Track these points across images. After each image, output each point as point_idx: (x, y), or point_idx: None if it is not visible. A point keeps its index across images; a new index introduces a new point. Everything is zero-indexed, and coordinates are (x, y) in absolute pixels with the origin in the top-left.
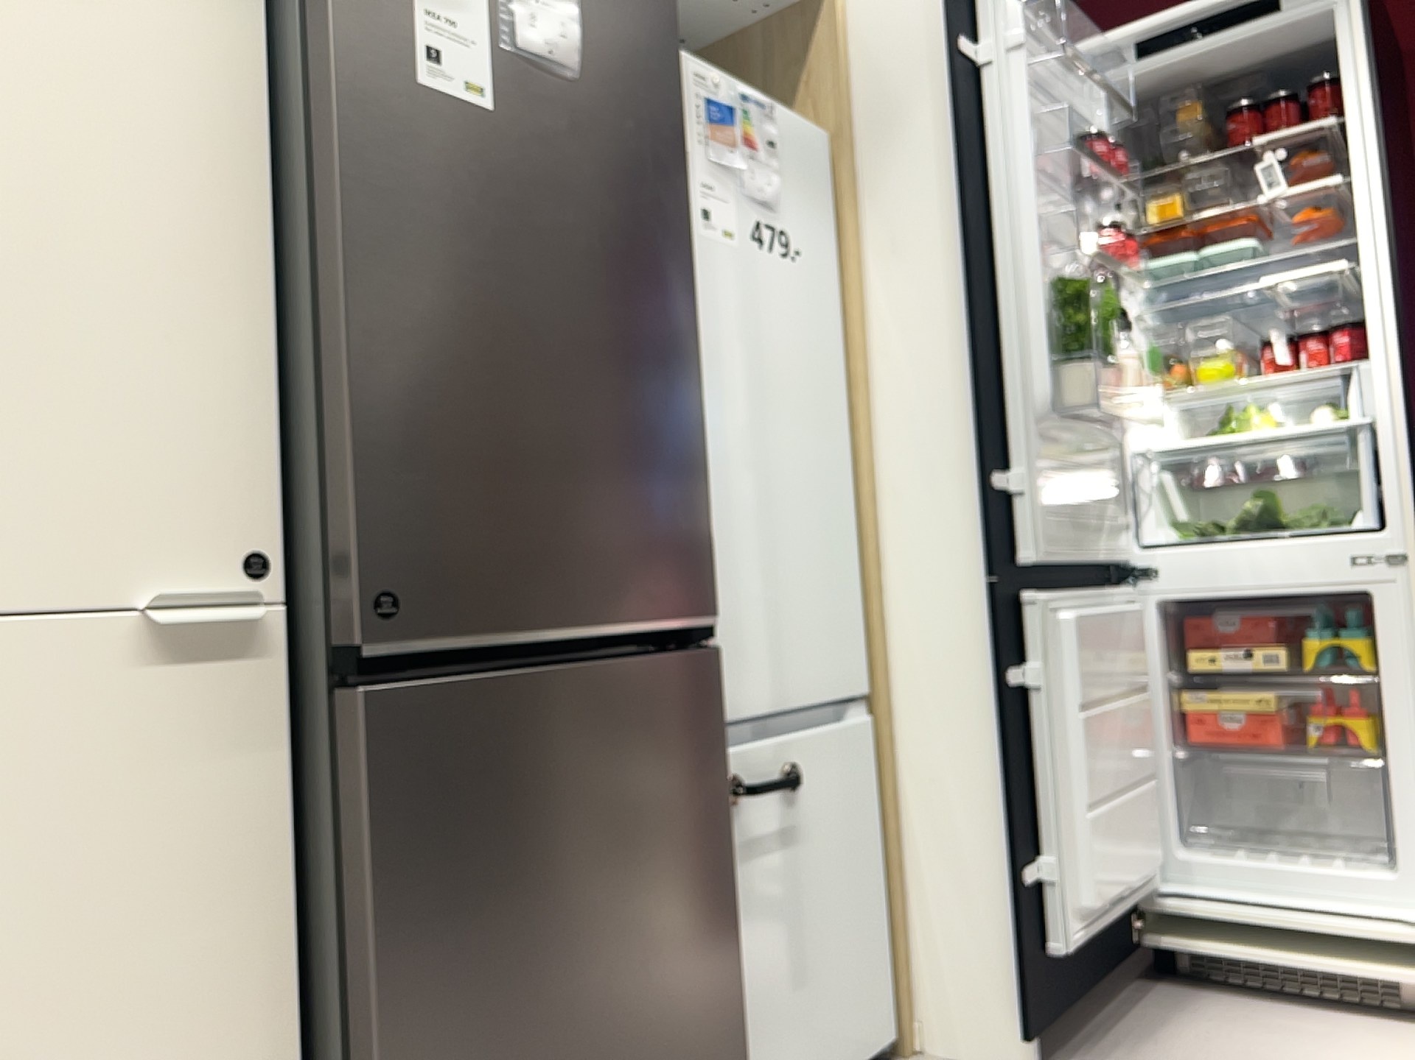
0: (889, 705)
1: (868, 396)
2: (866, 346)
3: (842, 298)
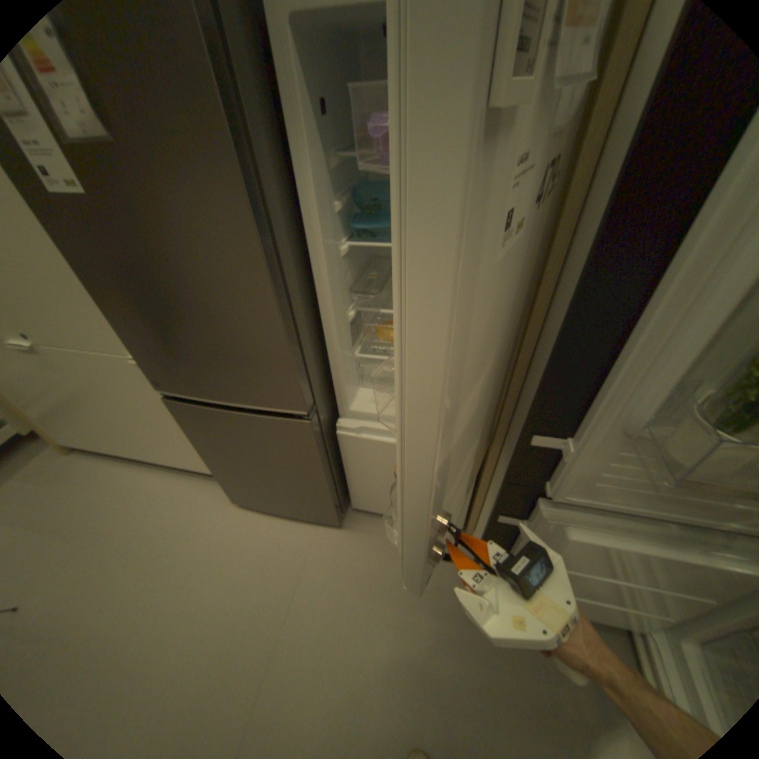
0: (494, 453)
1: (545, 293)
2: (560, 248)
3: (564, 187)
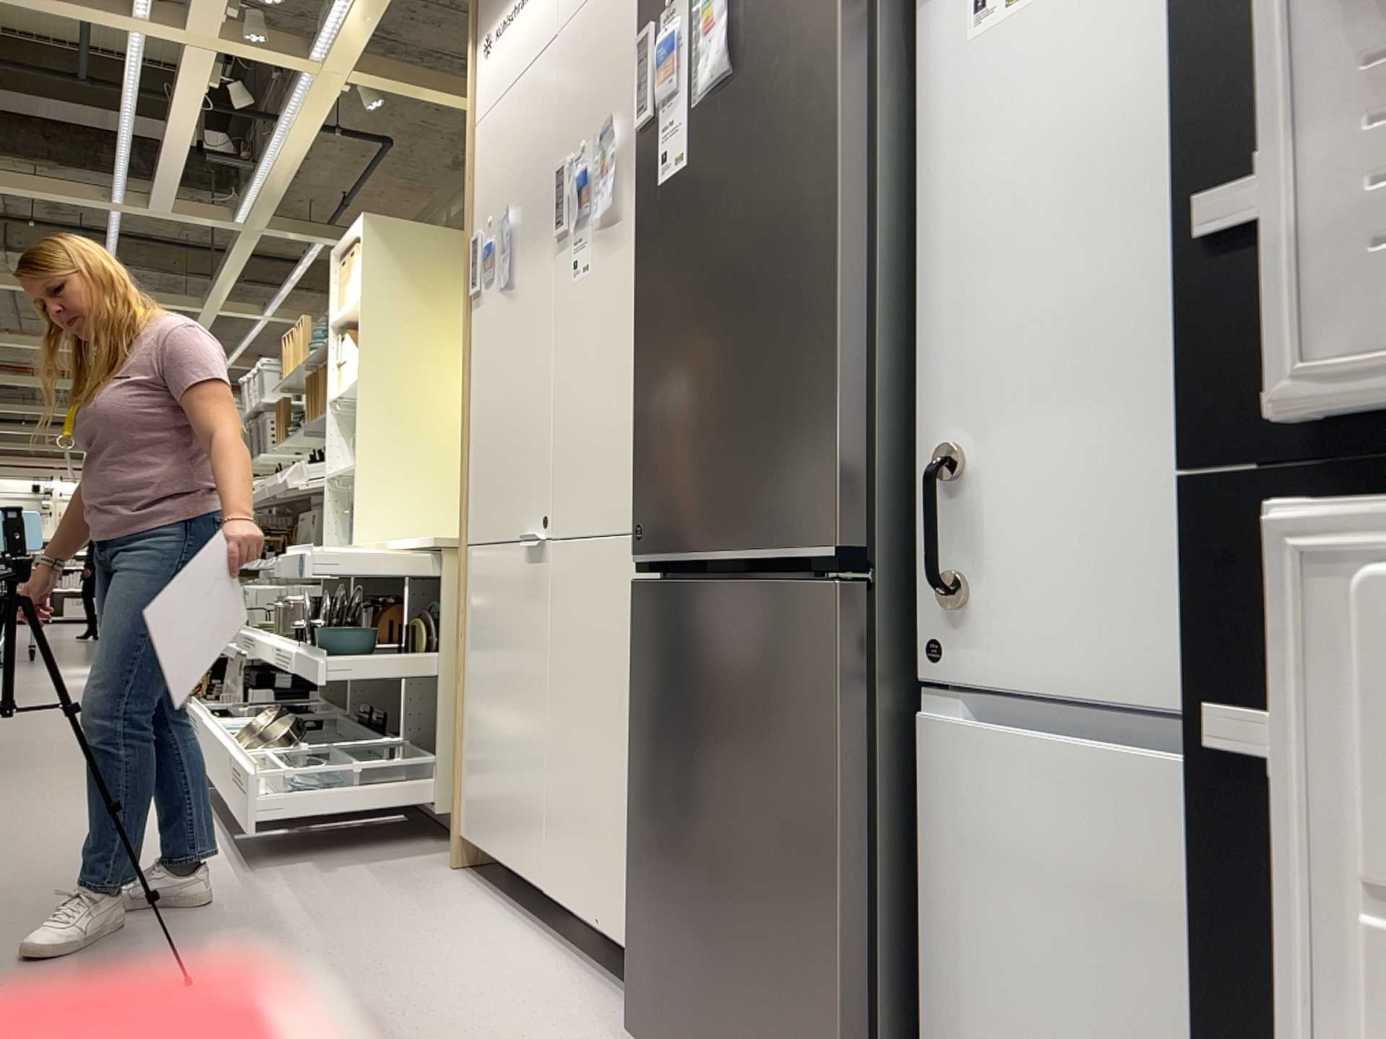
0: None
1: None
2: None
3: None
